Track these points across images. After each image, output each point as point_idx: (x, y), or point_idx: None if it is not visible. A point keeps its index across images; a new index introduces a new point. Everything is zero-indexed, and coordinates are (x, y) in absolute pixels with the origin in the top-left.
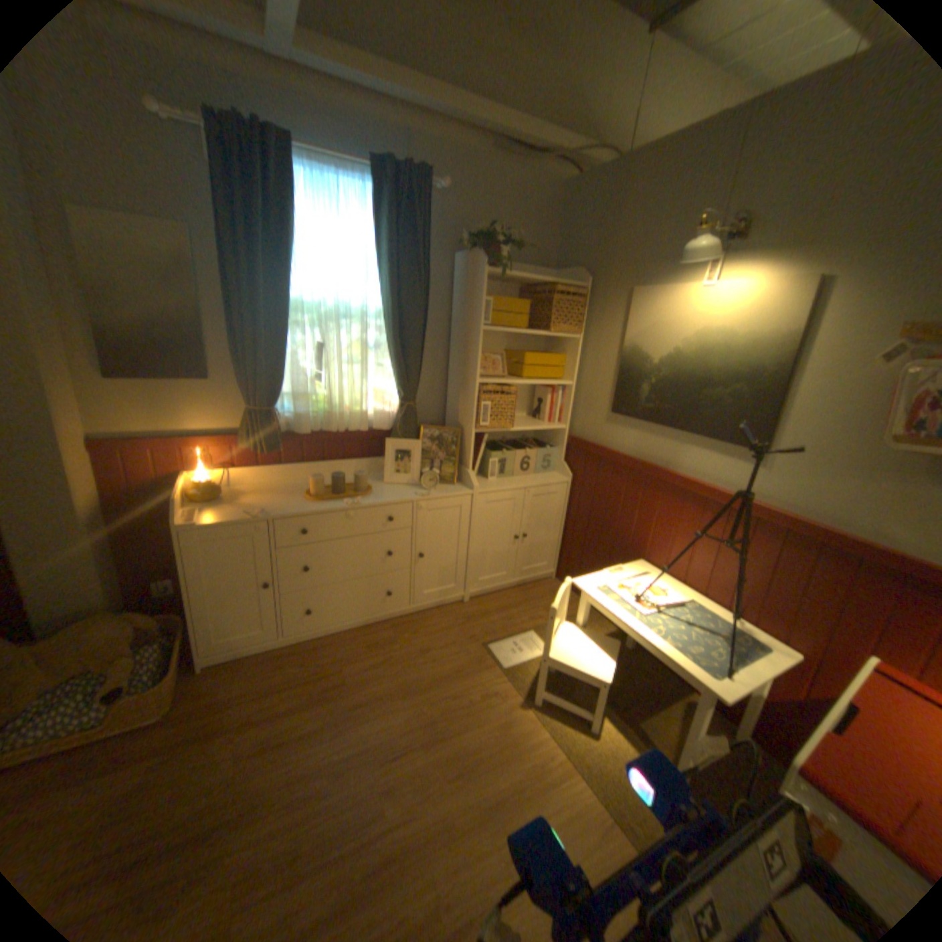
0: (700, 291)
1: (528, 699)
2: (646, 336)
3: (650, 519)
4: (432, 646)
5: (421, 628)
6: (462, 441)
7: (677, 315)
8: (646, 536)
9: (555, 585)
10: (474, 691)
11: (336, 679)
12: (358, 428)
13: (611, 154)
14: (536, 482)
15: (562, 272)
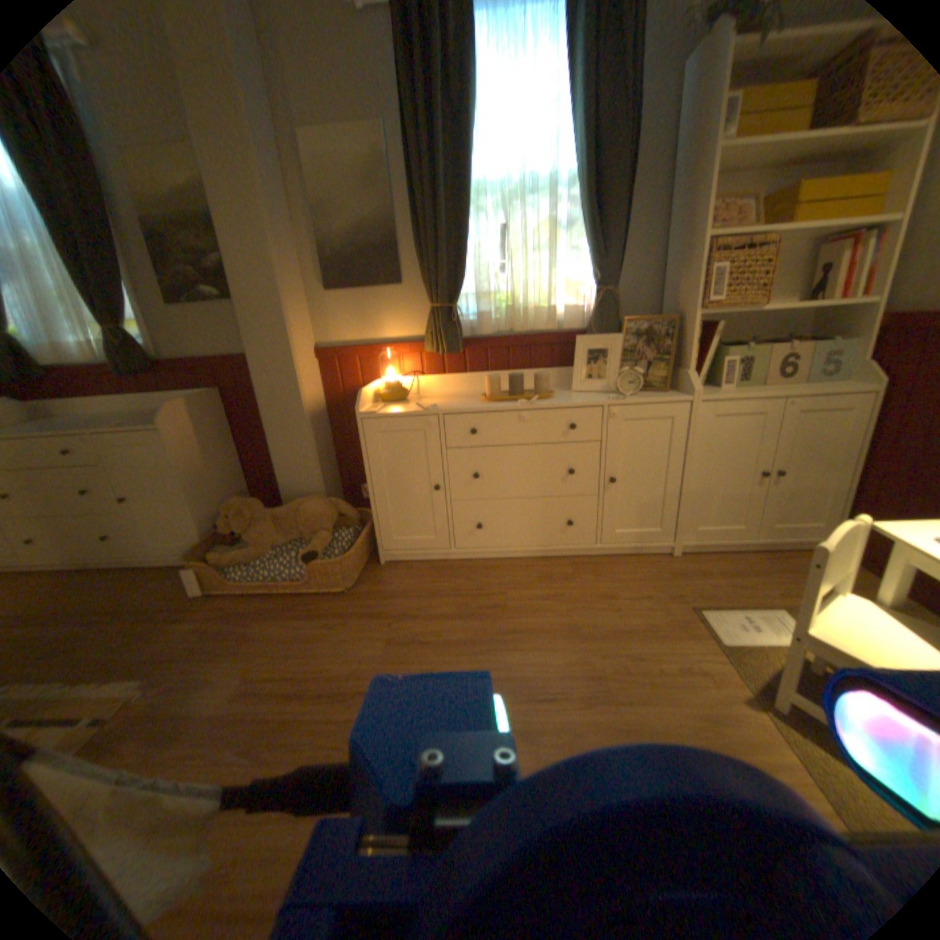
0: None
1: (764, 695)
2: None
3: None
4: (620, 593)
5: (609, 572)
6: (683, 332)
7: None
8: None
9: None
10: (672, 660)
11: (499, 599)
12: (545, 326)
13: None
14: (811, 389)
15: None
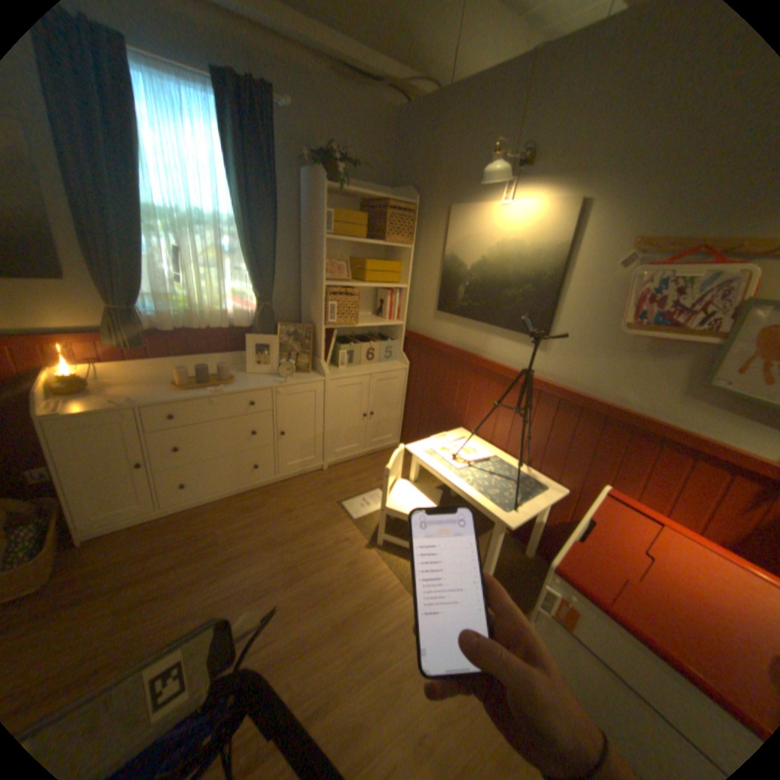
0: (500, 209)
1: (372, 541)
2: (461, 247)
3: (466, 396)
4: (295, 507)
5: (286, 494)
6: (315, 336)
7: (483, 230)
8: (463, 409)
9: None
10: (329, 539)
11: (210, 541)
12: (220, 326)
13: (434, 88)
14: (380, 369)
15: (396, 191)
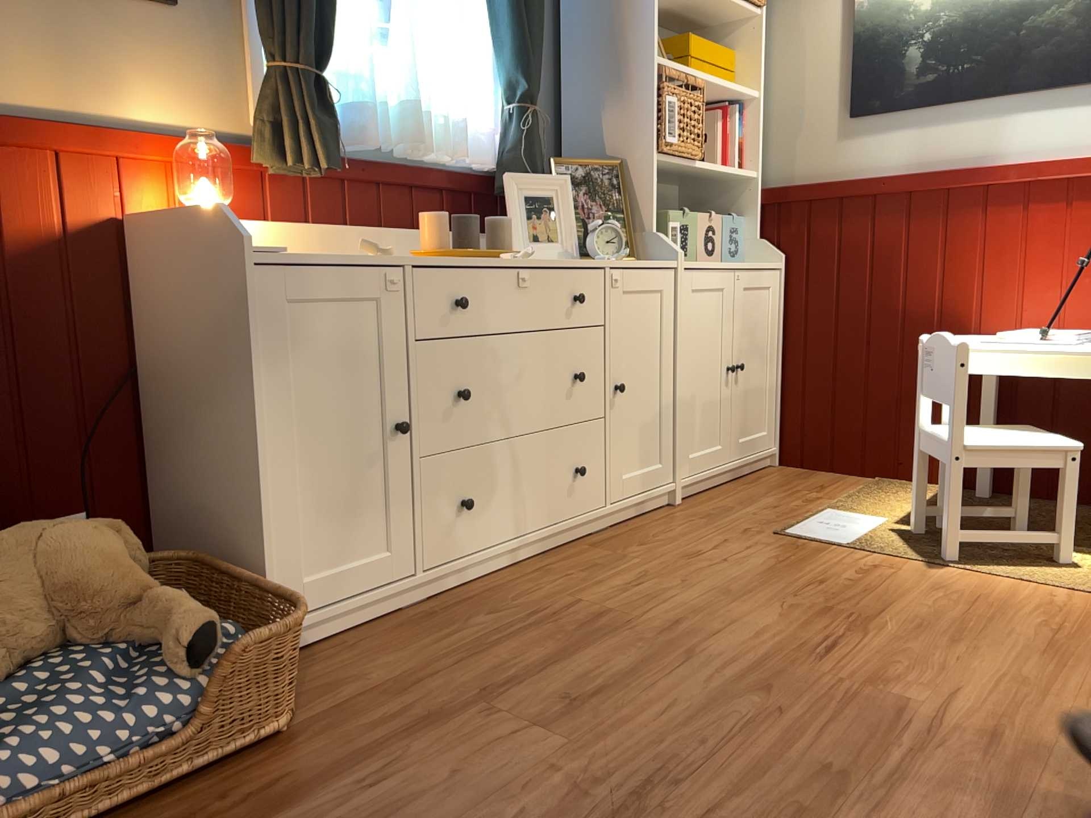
0: None
1: (926, 557)
2: None
3: (966, 260)
4: (696, 548)
5: (647, 538)
6: (626, 185)
7: None
8: (964, 292)
9: (788, 470)
10: (838, 570)
11: (586, 609)
12: (453, 153)
13: None
14: (742, 264)
15: None
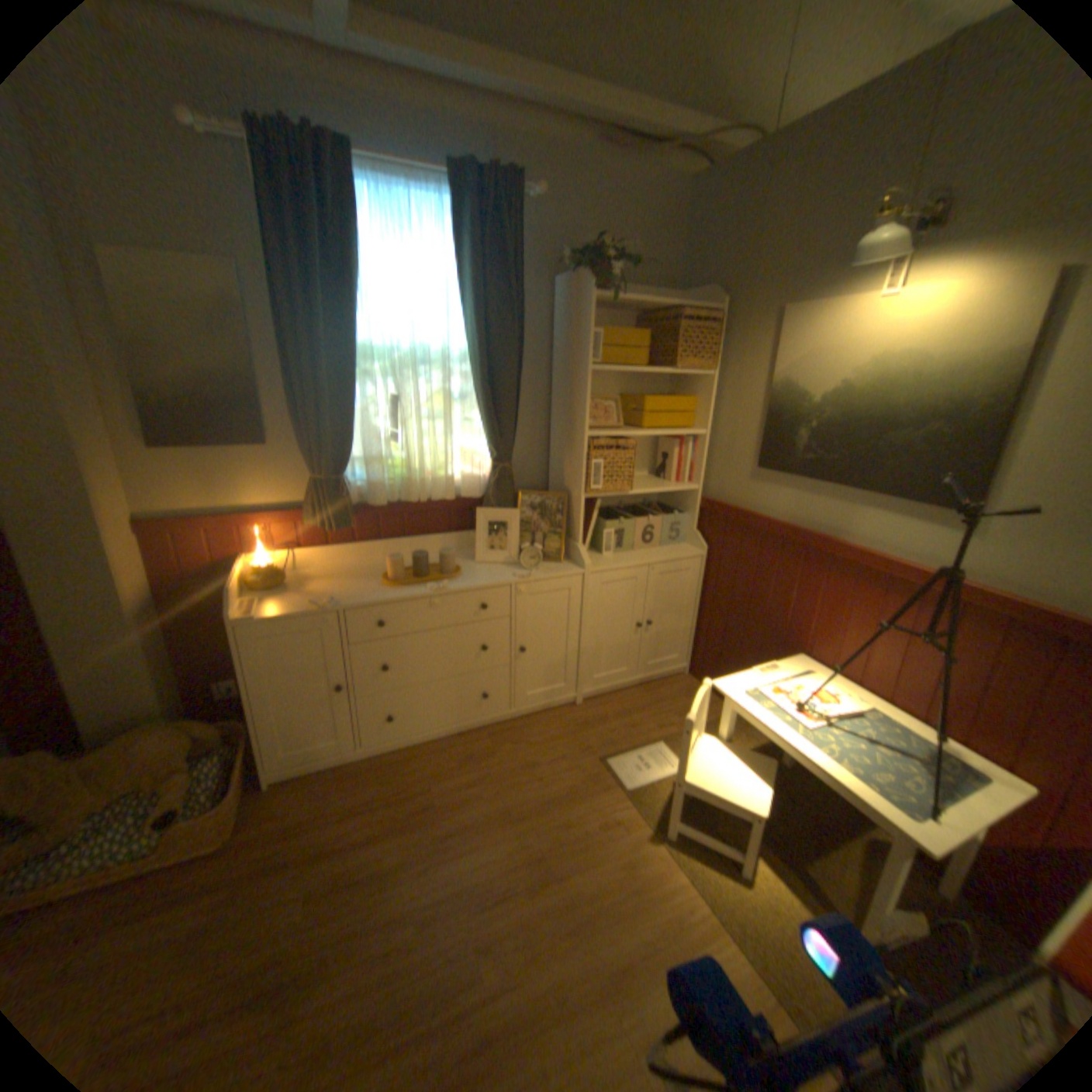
0: (879, 303)
1: (659, 831)
2: (803, 368)
3: (812, 603)
4: (539, 761)
5: (525, 738)
6: (569, 510)
7: (846, 337)
8: (807, 625)
9: (689, 684)
10: (592, 821)
11: (424, 802)
12: (443, 498)
13: (750, 138)
14: (663, 557)
15: (690, 293)
